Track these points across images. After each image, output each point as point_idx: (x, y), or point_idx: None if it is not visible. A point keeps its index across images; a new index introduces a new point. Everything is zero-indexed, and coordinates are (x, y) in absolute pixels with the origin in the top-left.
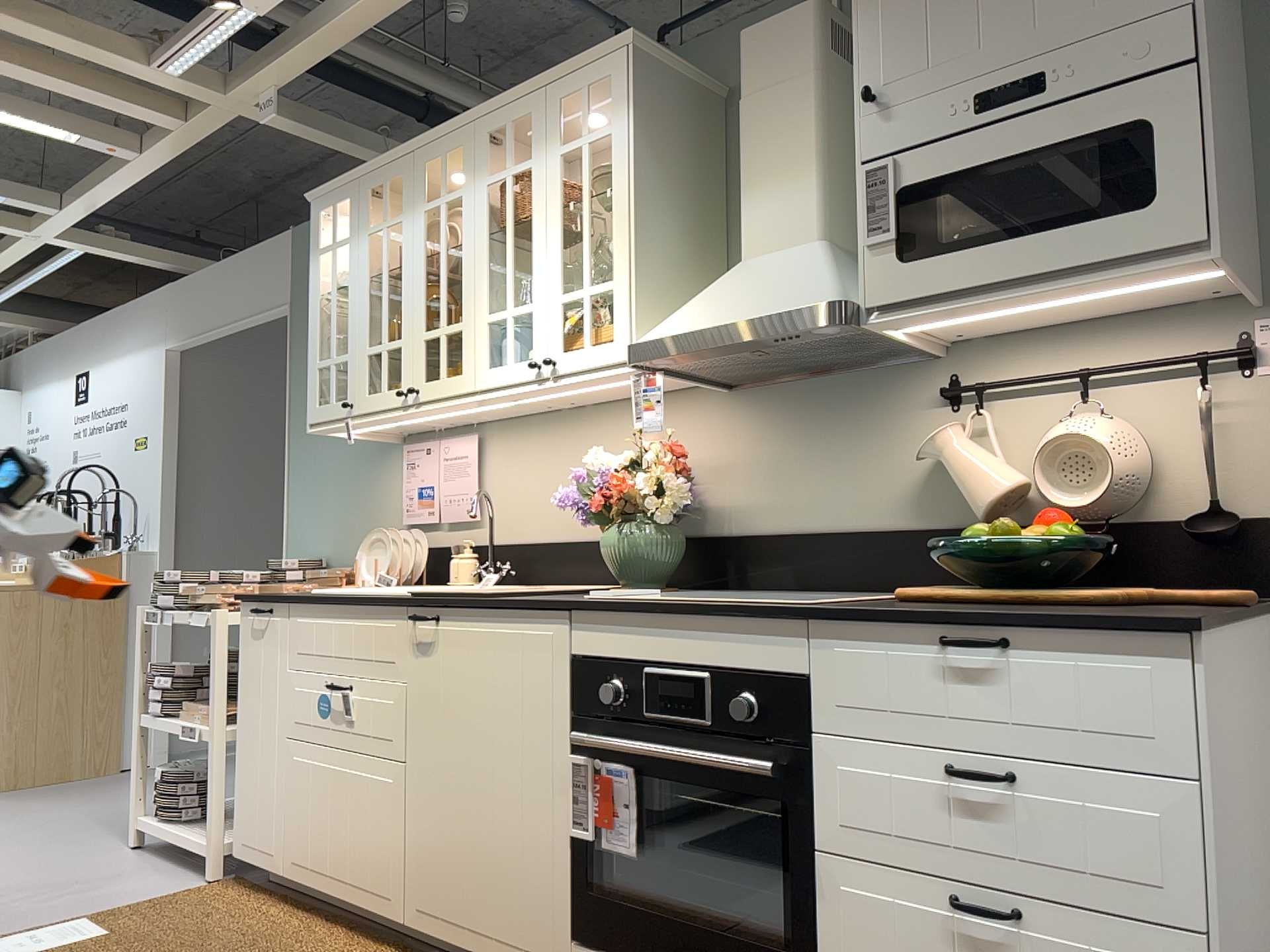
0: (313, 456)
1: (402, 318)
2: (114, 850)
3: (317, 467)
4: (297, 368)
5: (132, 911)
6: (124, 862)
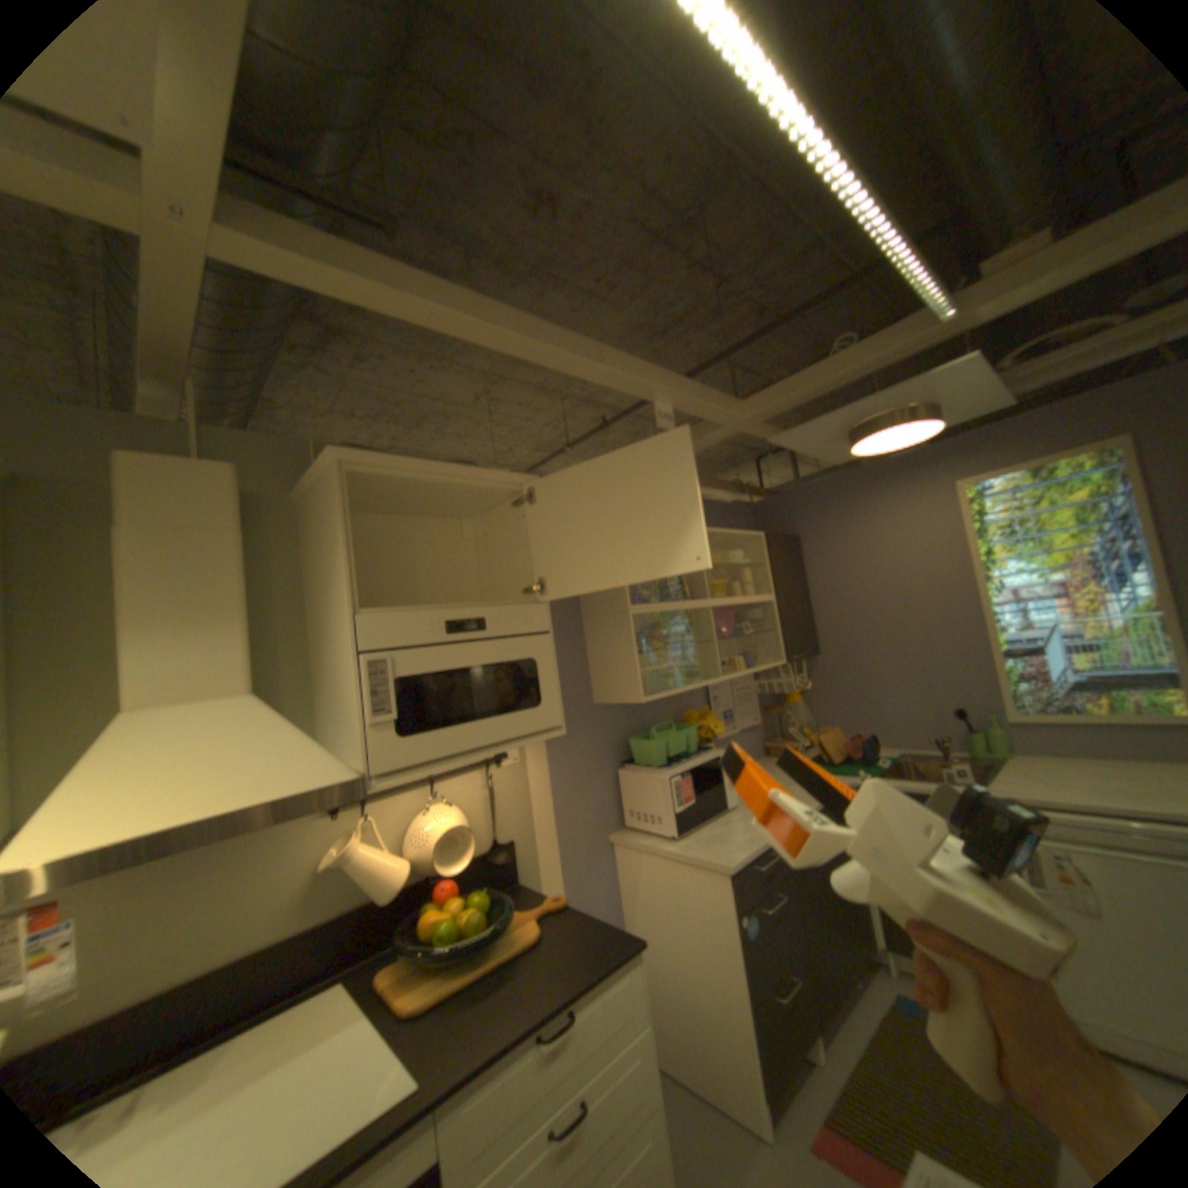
0: None
1: None
2: None
3: None
4: None
5: None
6: None
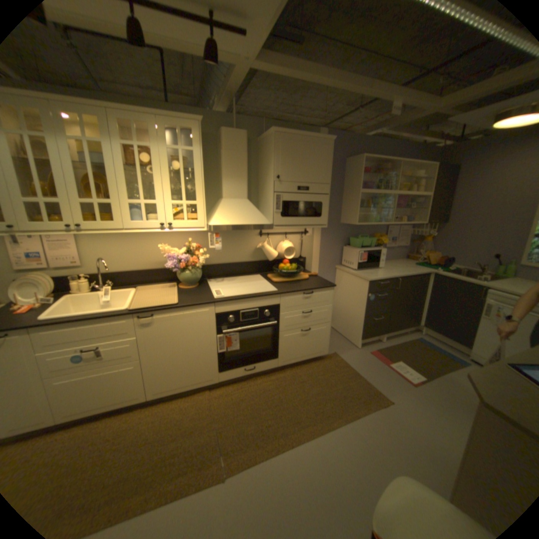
0: None
1: (57, 189)
2: None
3: None
4: None
5: None
6: None
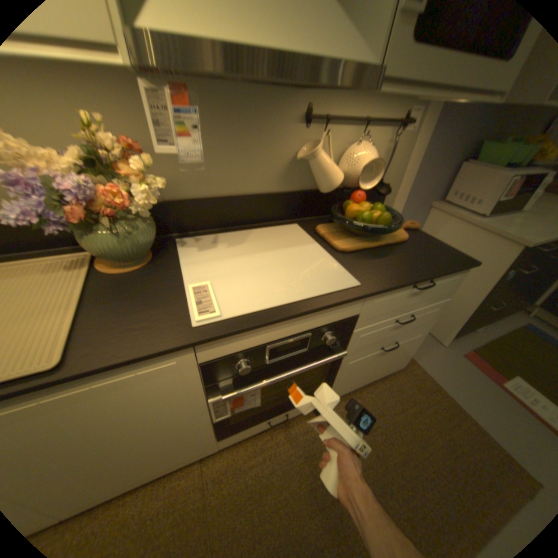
0: None
1: None
2: None
3: None
4: None
5: None
6: None
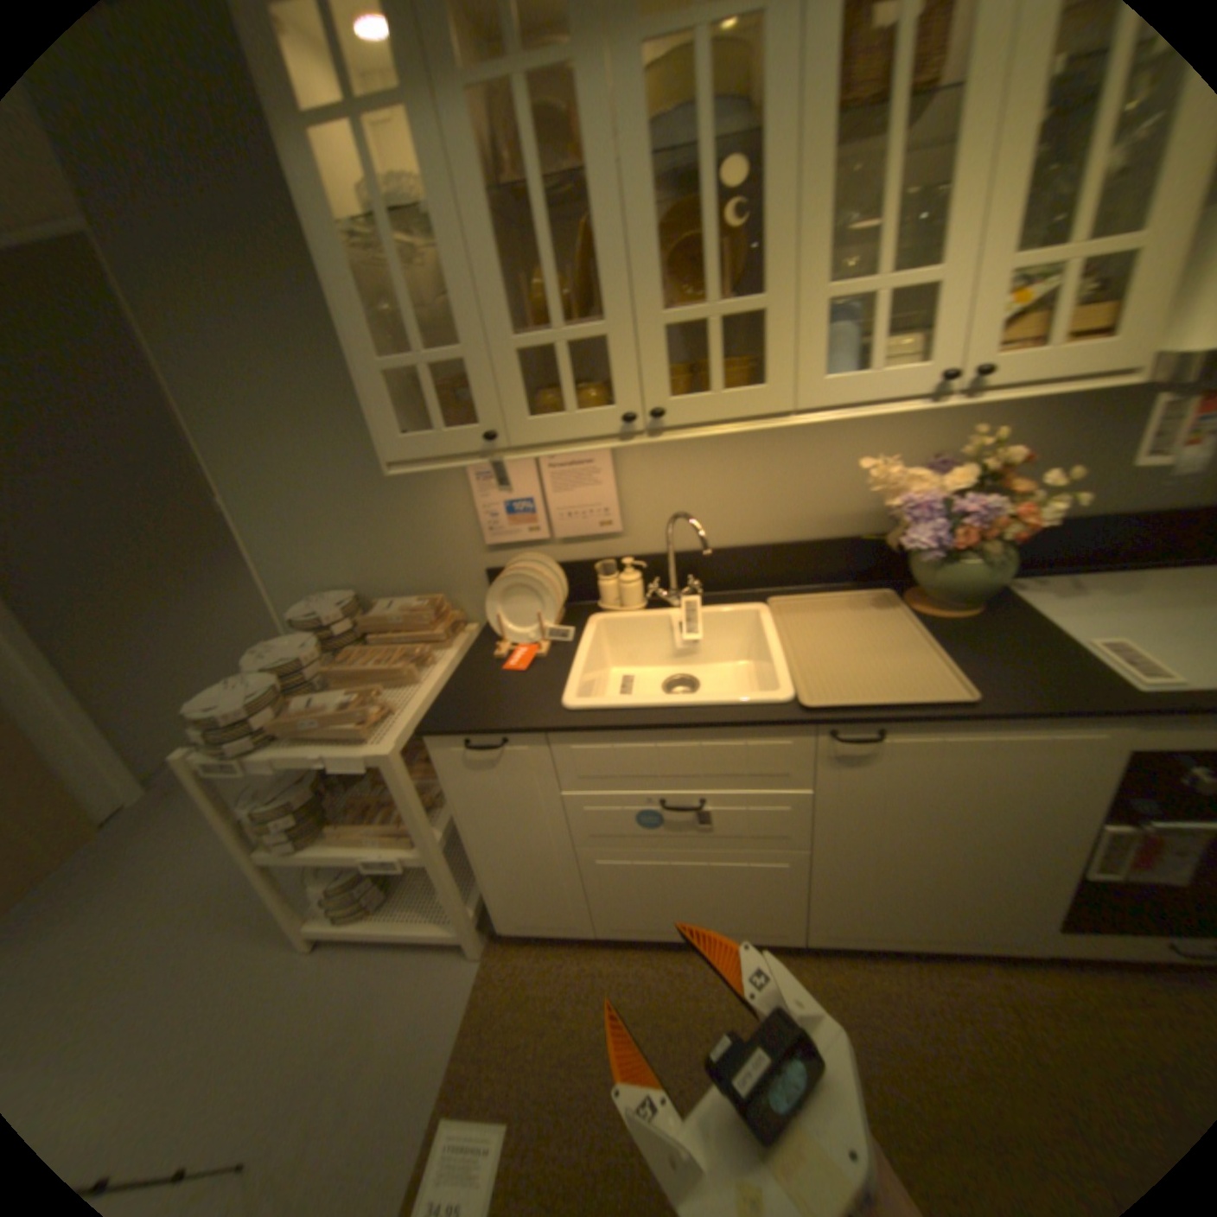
0: (266, 467)
1: (602, 281)
2: (291, 968)
3: (282, 481)
4: (164, 334)
5: (469, 1065)
6: (332, 983)
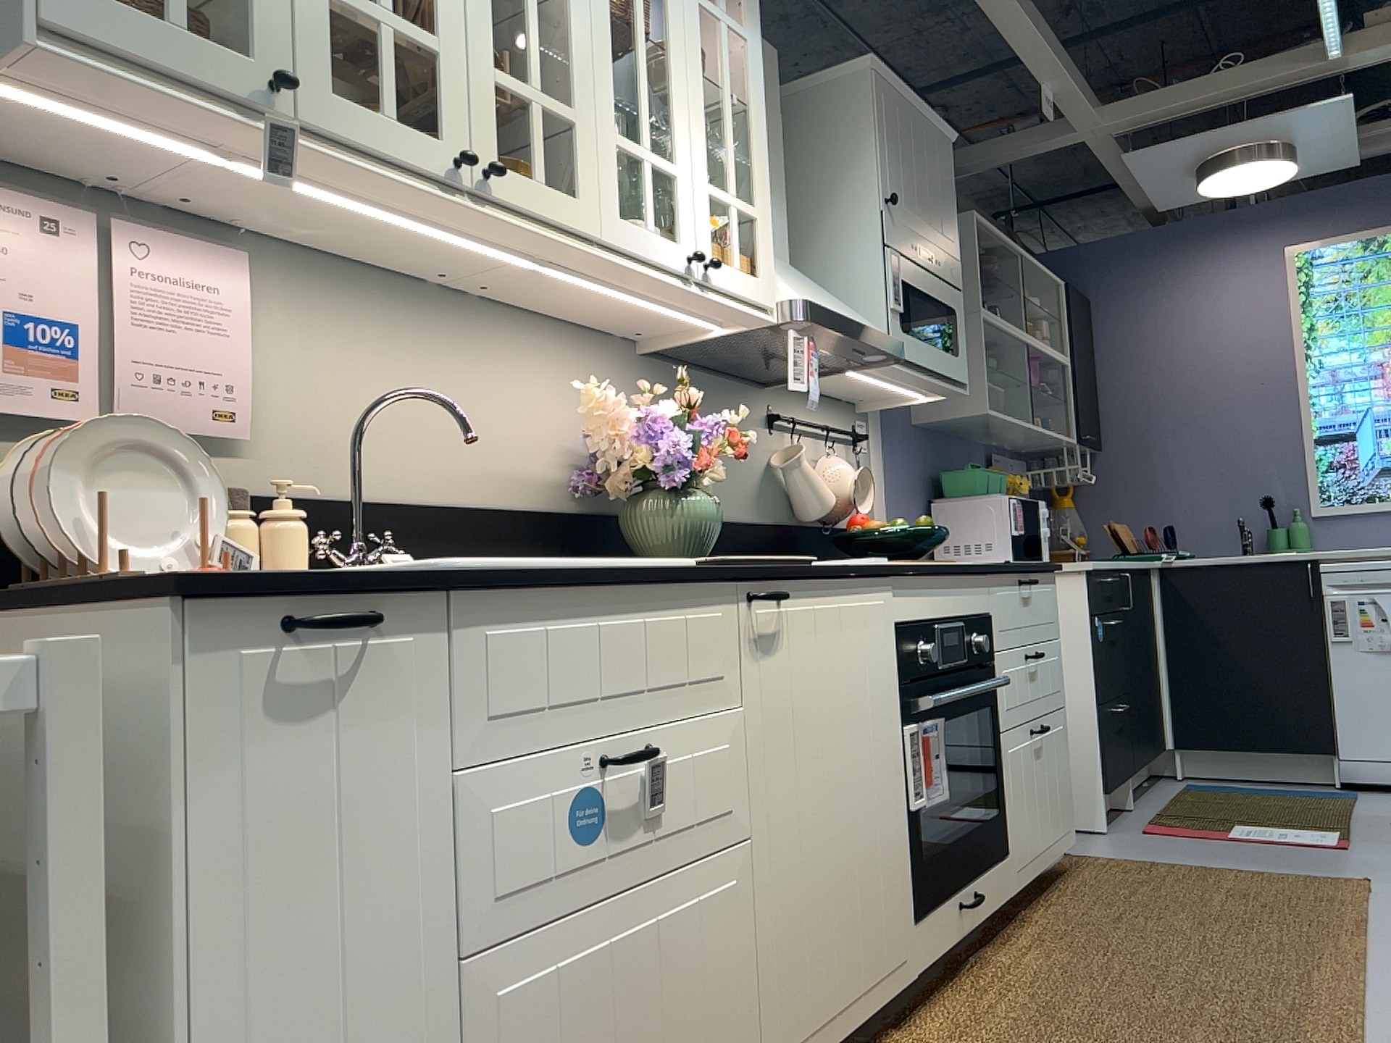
0: None
1: None
2: None
3: None
4: None
5: None
6: None
